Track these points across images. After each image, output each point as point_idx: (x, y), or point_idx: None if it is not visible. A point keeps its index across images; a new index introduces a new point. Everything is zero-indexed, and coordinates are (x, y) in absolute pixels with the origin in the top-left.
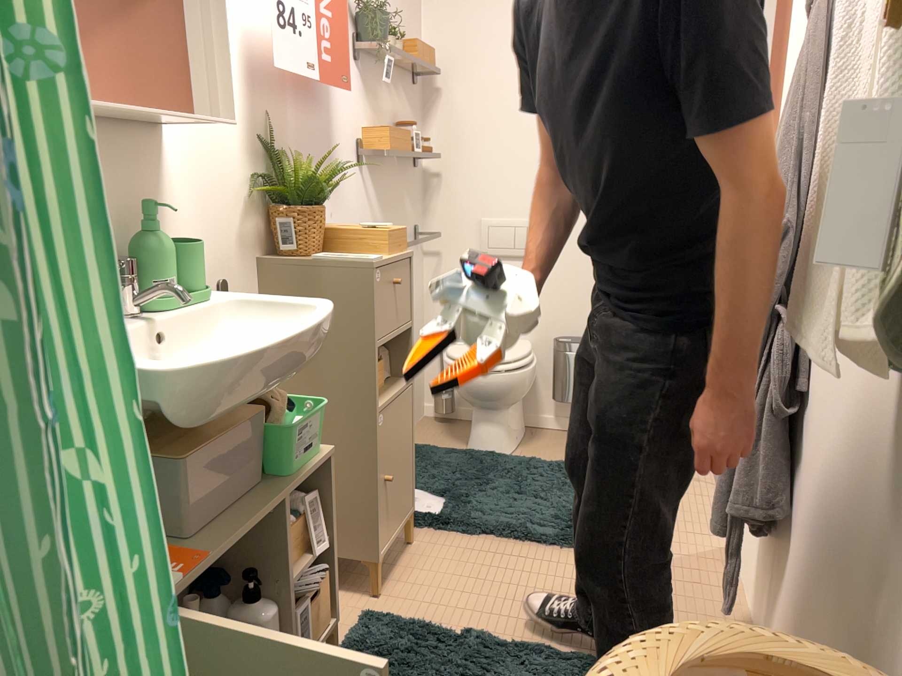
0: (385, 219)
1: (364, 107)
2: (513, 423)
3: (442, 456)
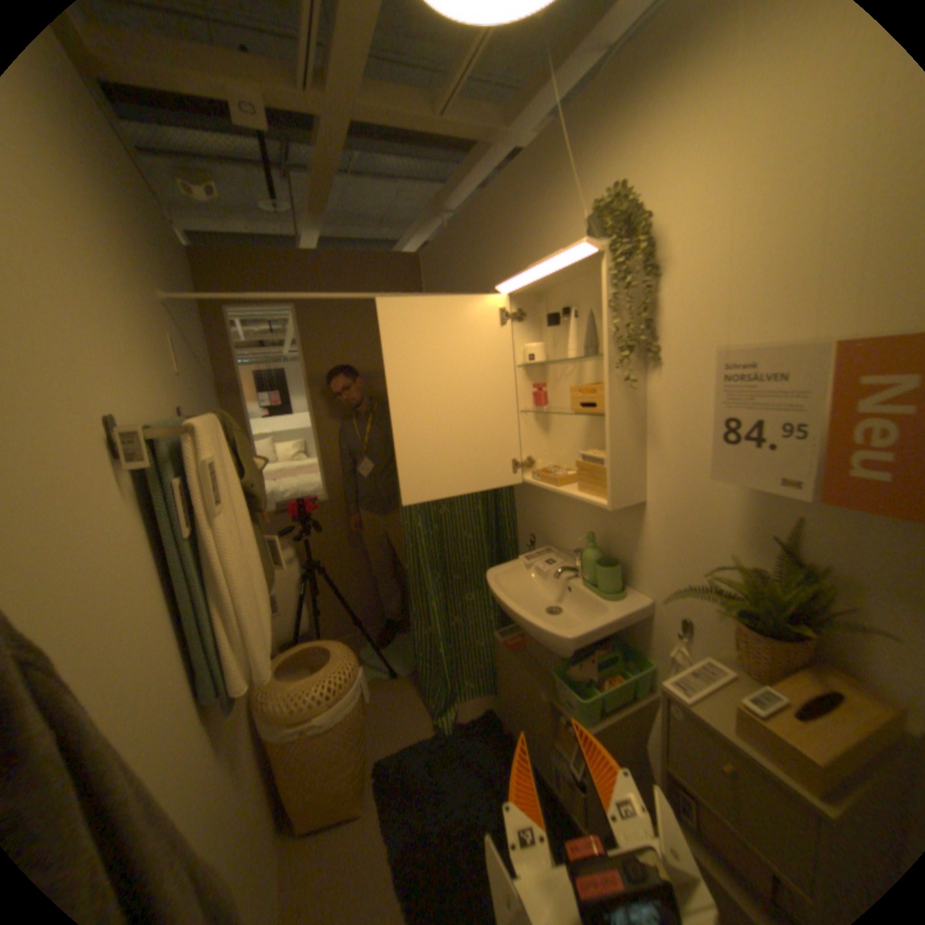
0: None
1: None
2: None
3: None
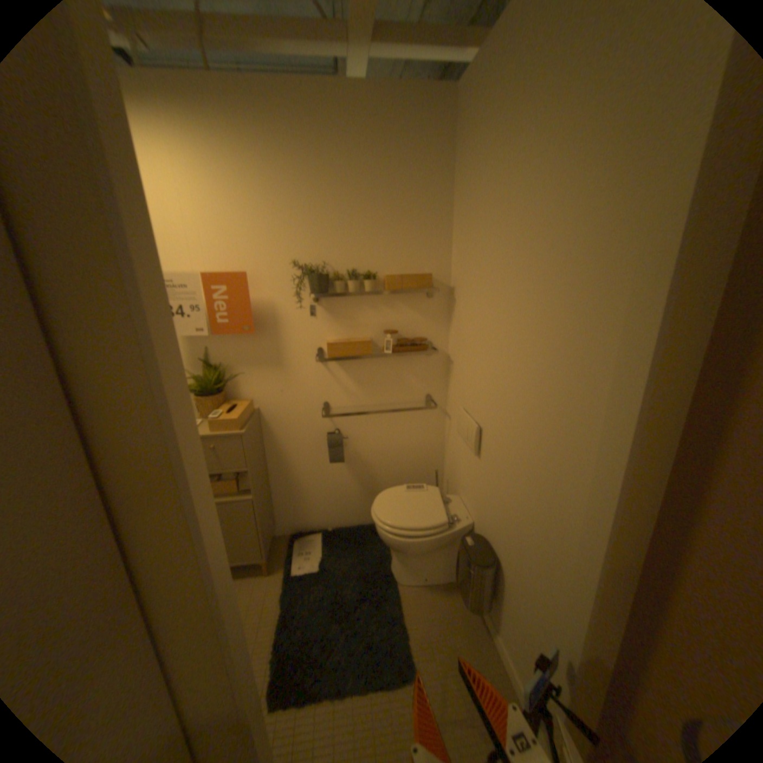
0: (363, 390)
1: (327, 325)
2: (418, 566)
3: (370, 548)
